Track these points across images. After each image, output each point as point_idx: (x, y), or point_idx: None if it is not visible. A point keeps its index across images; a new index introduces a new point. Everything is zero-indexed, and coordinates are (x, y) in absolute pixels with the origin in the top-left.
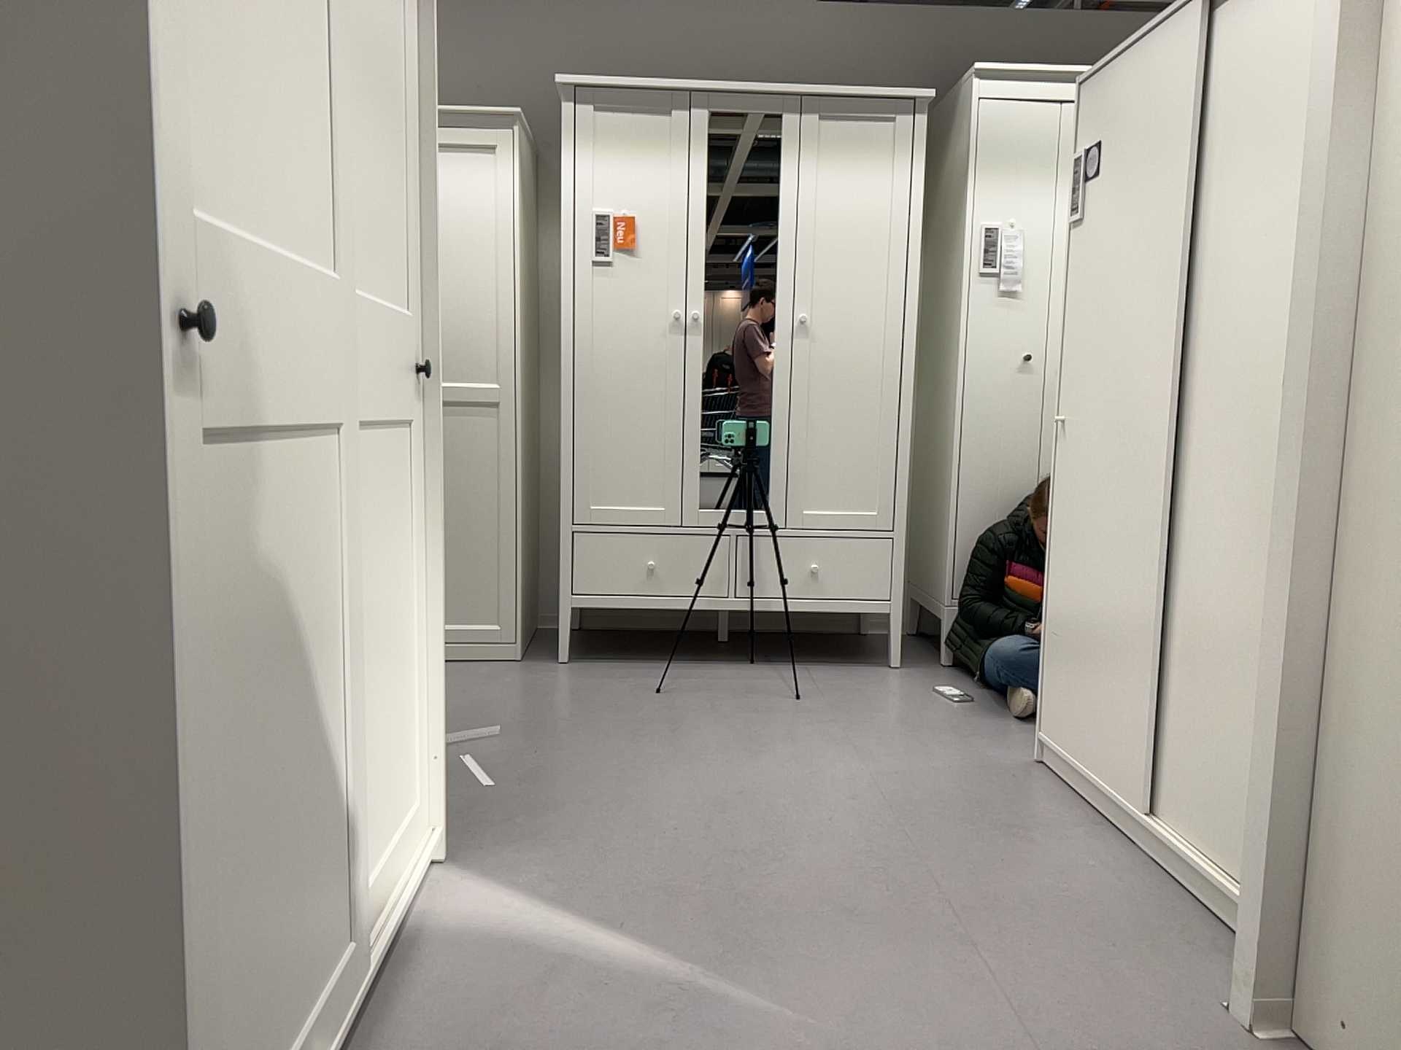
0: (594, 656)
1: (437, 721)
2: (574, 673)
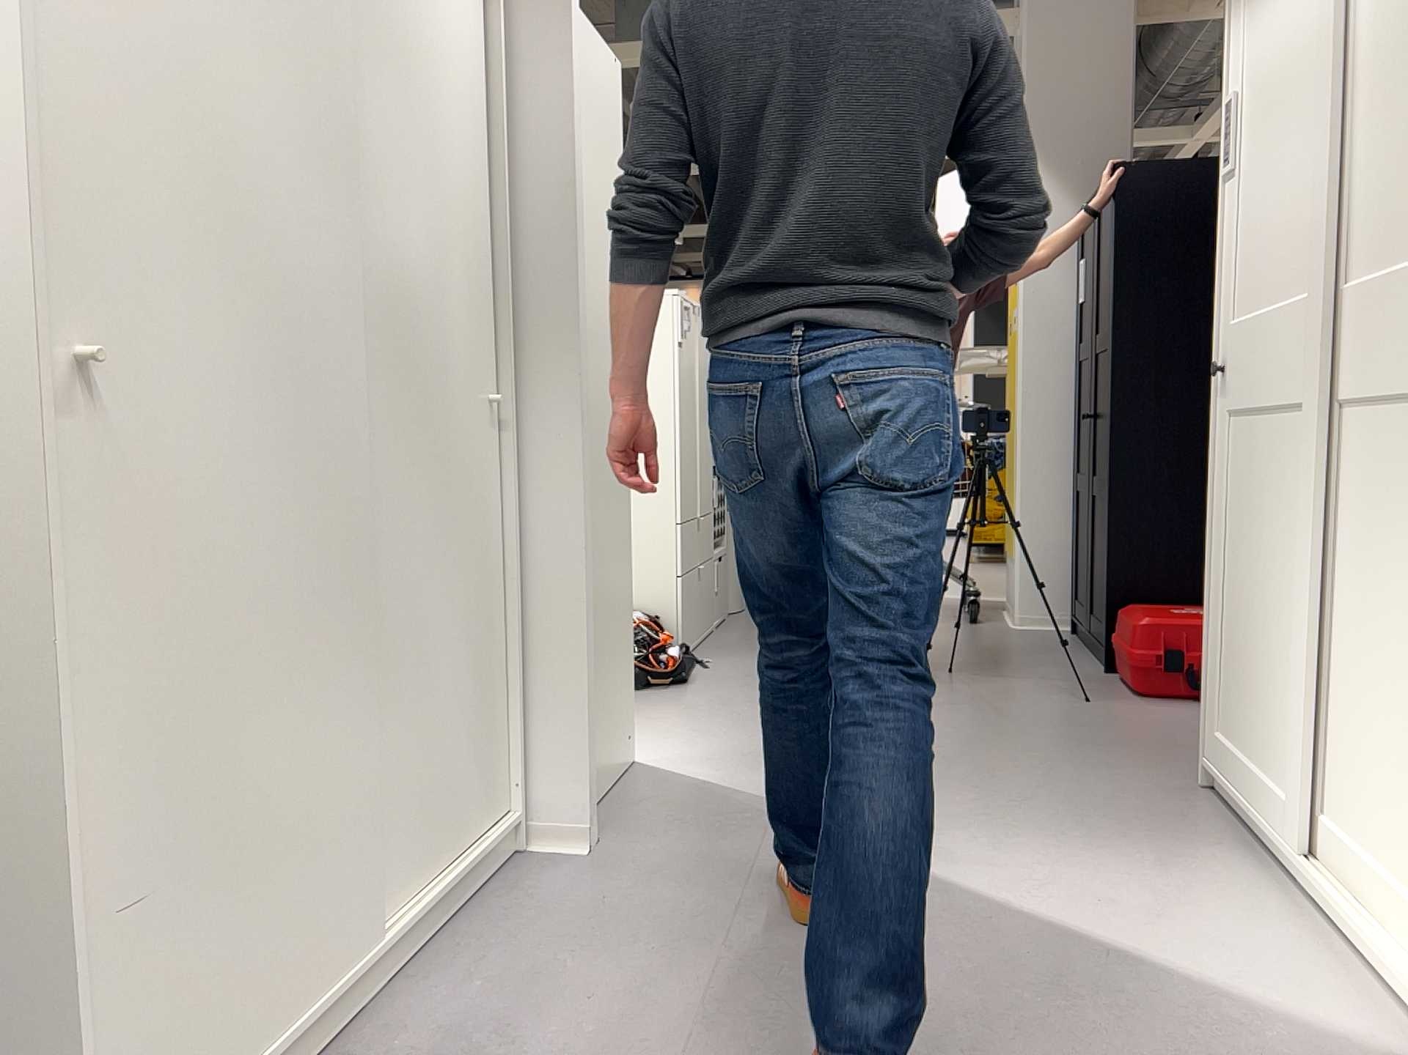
0: None
1: None
2: None
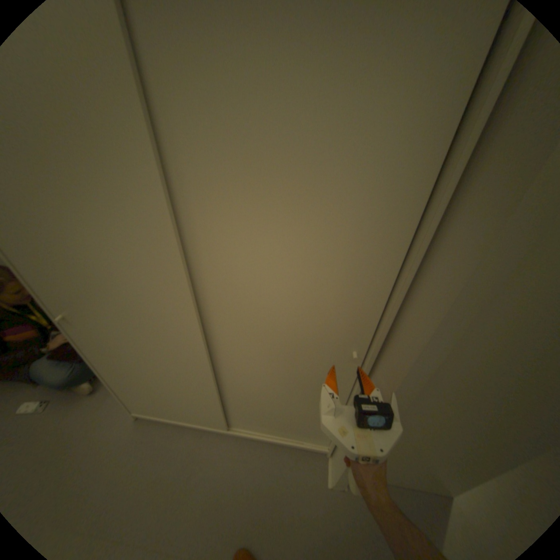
0: None
1: None
2: None
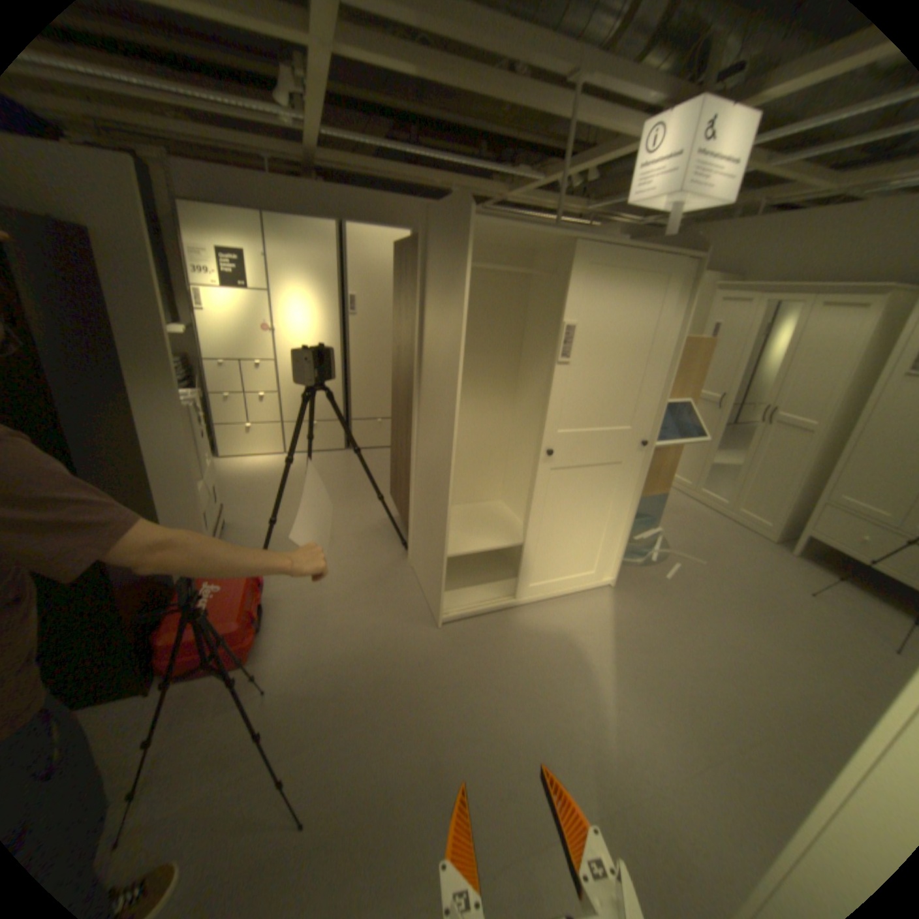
0: (820, 562)
1: (624, 548)
2: (791, 563)
